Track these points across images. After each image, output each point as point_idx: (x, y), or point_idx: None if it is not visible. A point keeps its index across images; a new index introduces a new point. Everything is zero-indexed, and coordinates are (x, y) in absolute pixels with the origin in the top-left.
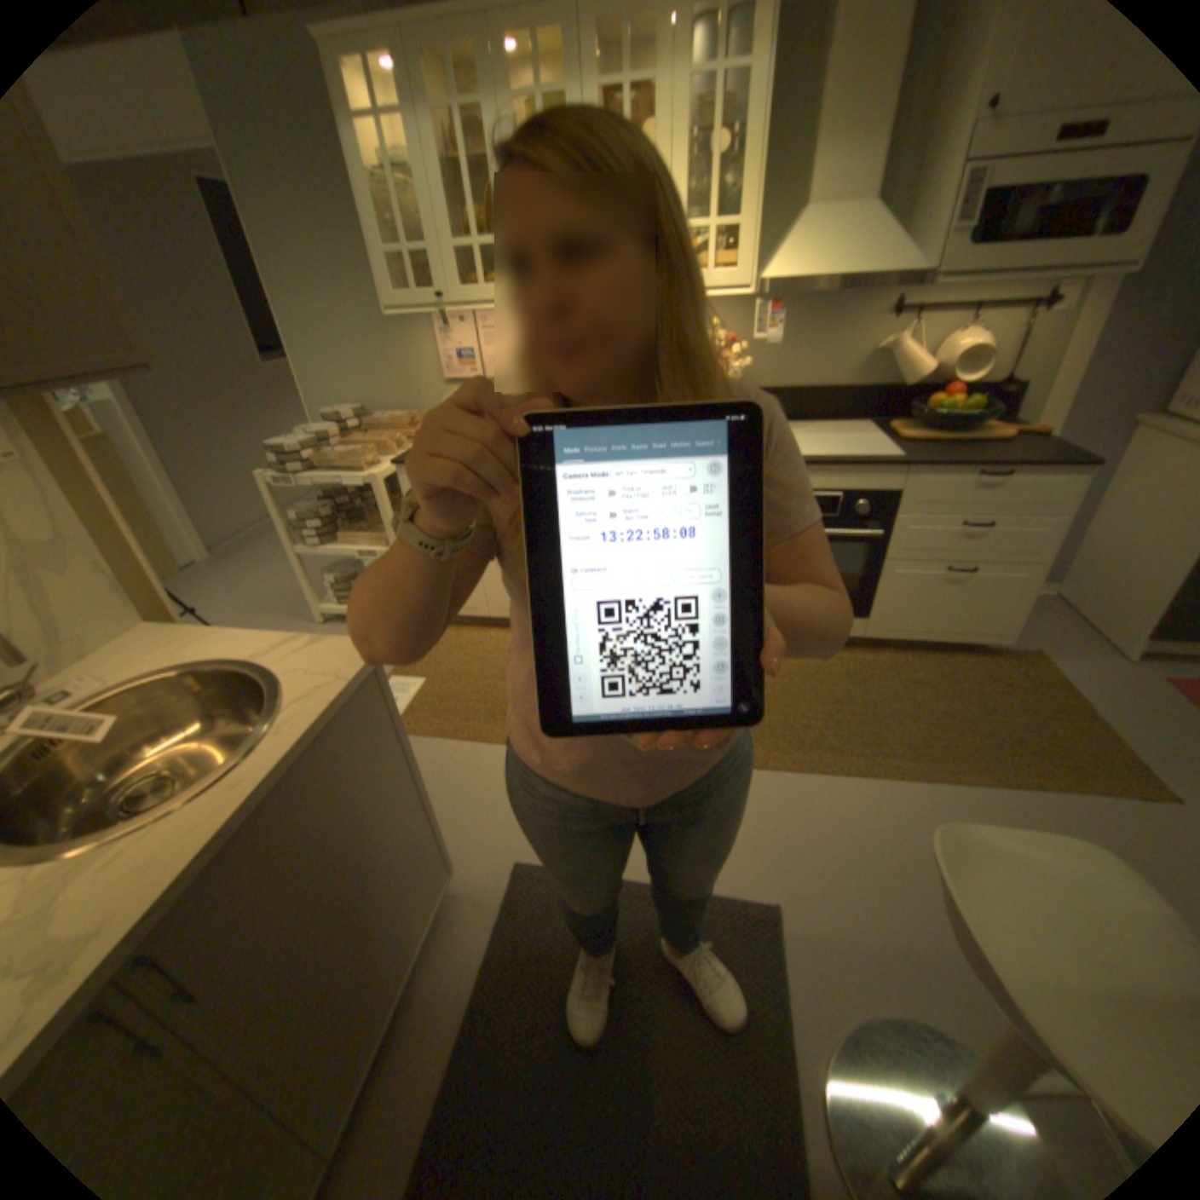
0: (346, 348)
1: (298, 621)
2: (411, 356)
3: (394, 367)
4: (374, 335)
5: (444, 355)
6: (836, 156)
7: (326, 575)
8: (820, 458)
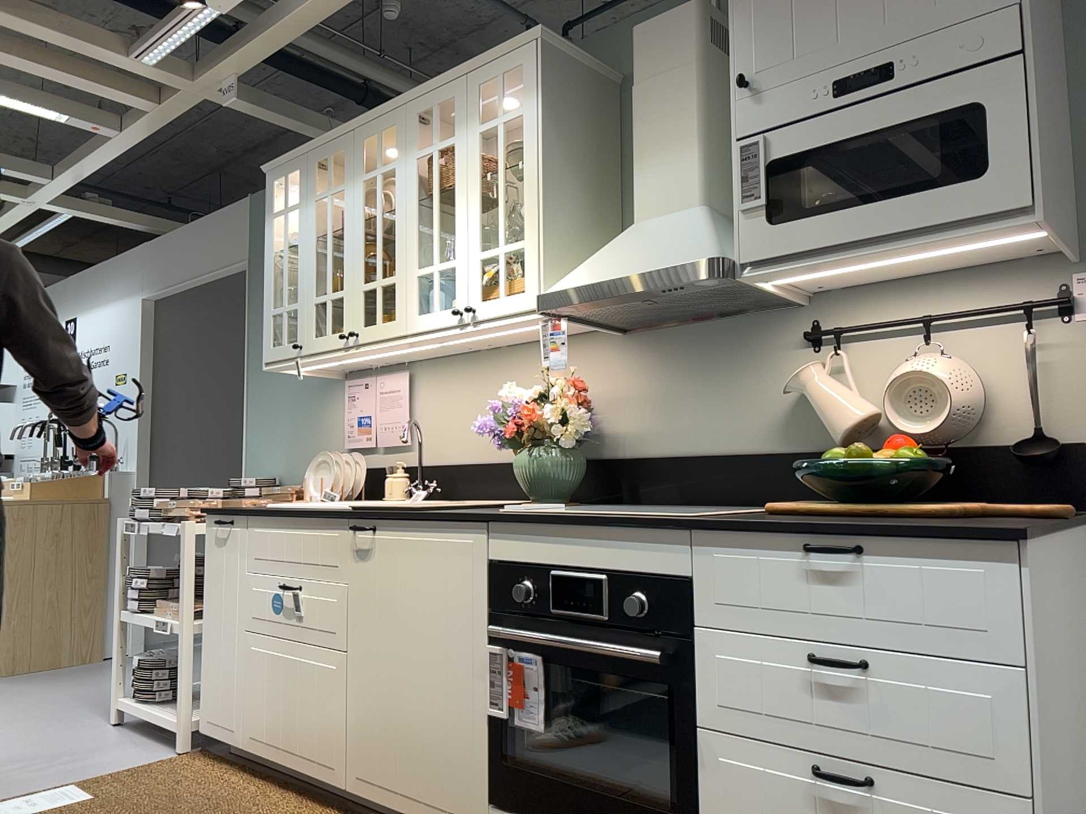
0: (283, 418)
1: (103, 717)
2: (325, 424)
3: (312, 436)
4: (304, 405)
5: (346, 421)
6: (647, 173)
7: (141, 655)
8: (580, 515)
